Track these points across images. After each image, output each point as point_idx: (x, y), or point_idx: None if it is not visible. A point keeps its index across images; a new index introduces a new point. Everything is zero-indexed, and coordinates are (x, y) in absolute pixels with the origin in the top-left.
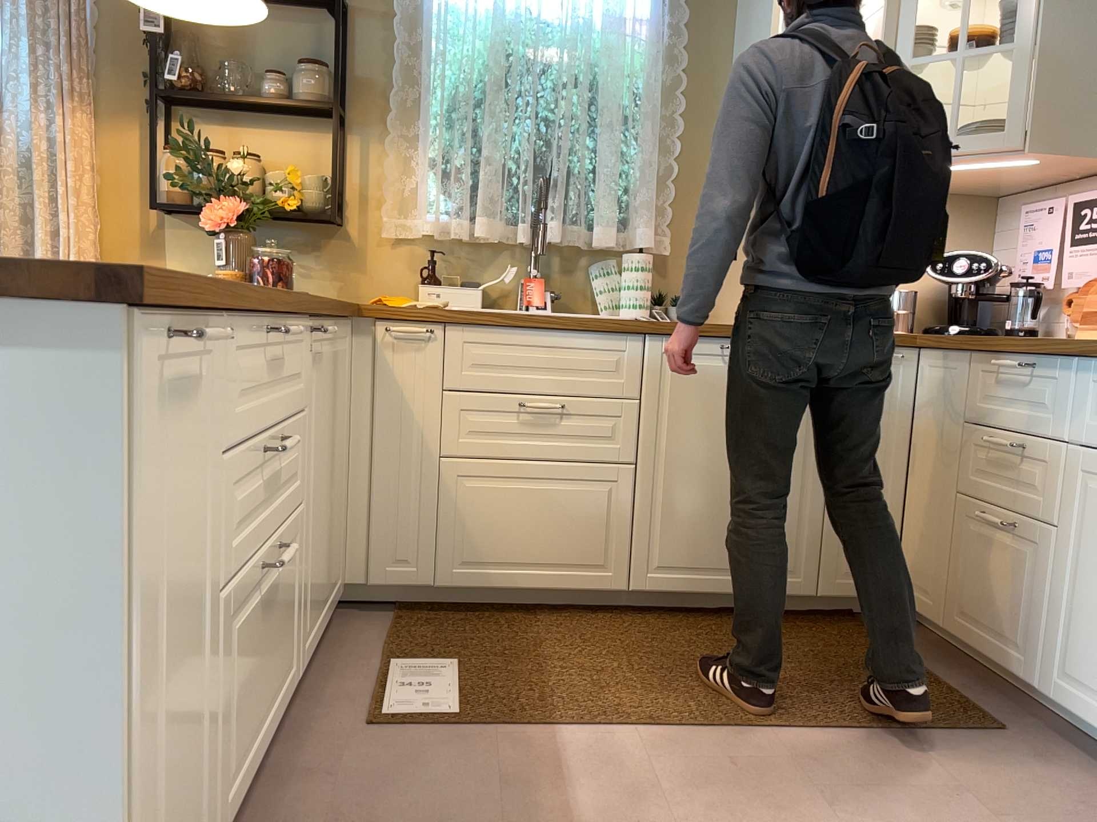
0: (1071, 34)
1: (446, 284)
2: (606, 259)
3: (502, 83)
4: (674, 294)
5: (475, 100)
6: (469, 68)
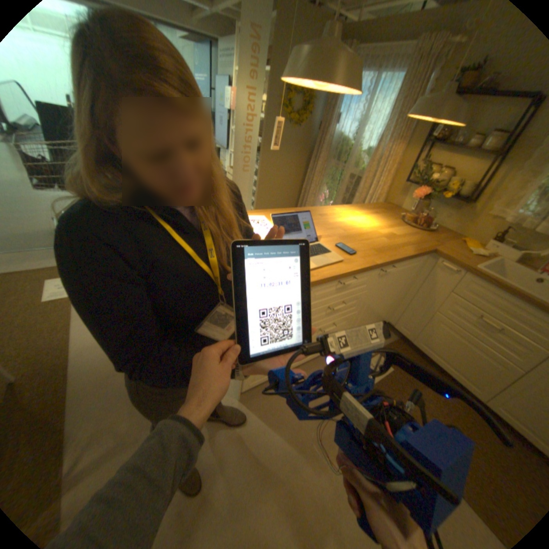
0: None
1: (509, 242)
2: None
3: None
4: None
5: None
6: None
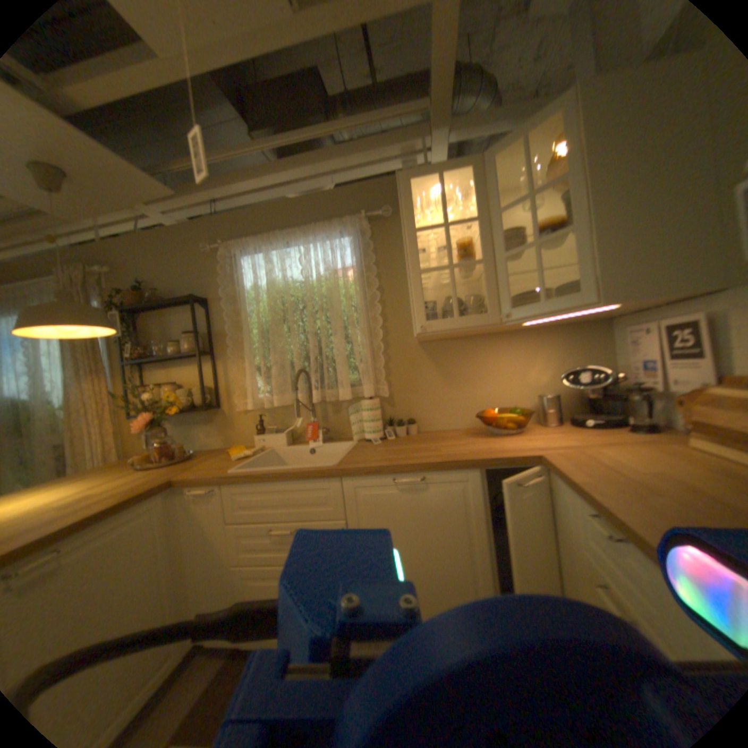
0: (622, 206)
1: (272, 430)
2: (356, 403)
3: (278, 320)
4: (399, 417)
5: (271, 331)
6: (263, 315)
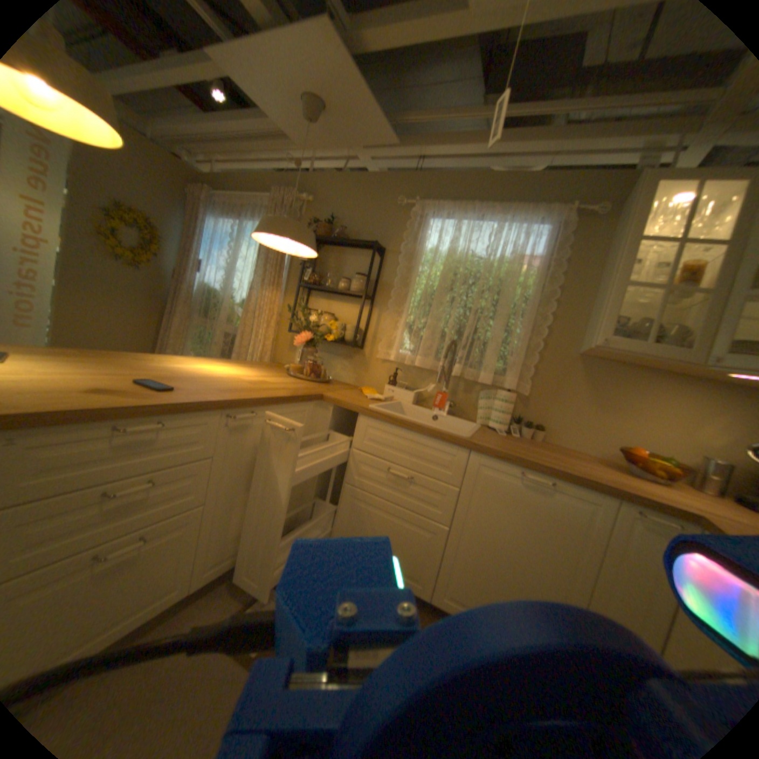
0: None
1: (401, 387)
2: (490, 391)
3: (446, 288)
4: (529, 420)
5: (434, 297)
6: (432, 280)
